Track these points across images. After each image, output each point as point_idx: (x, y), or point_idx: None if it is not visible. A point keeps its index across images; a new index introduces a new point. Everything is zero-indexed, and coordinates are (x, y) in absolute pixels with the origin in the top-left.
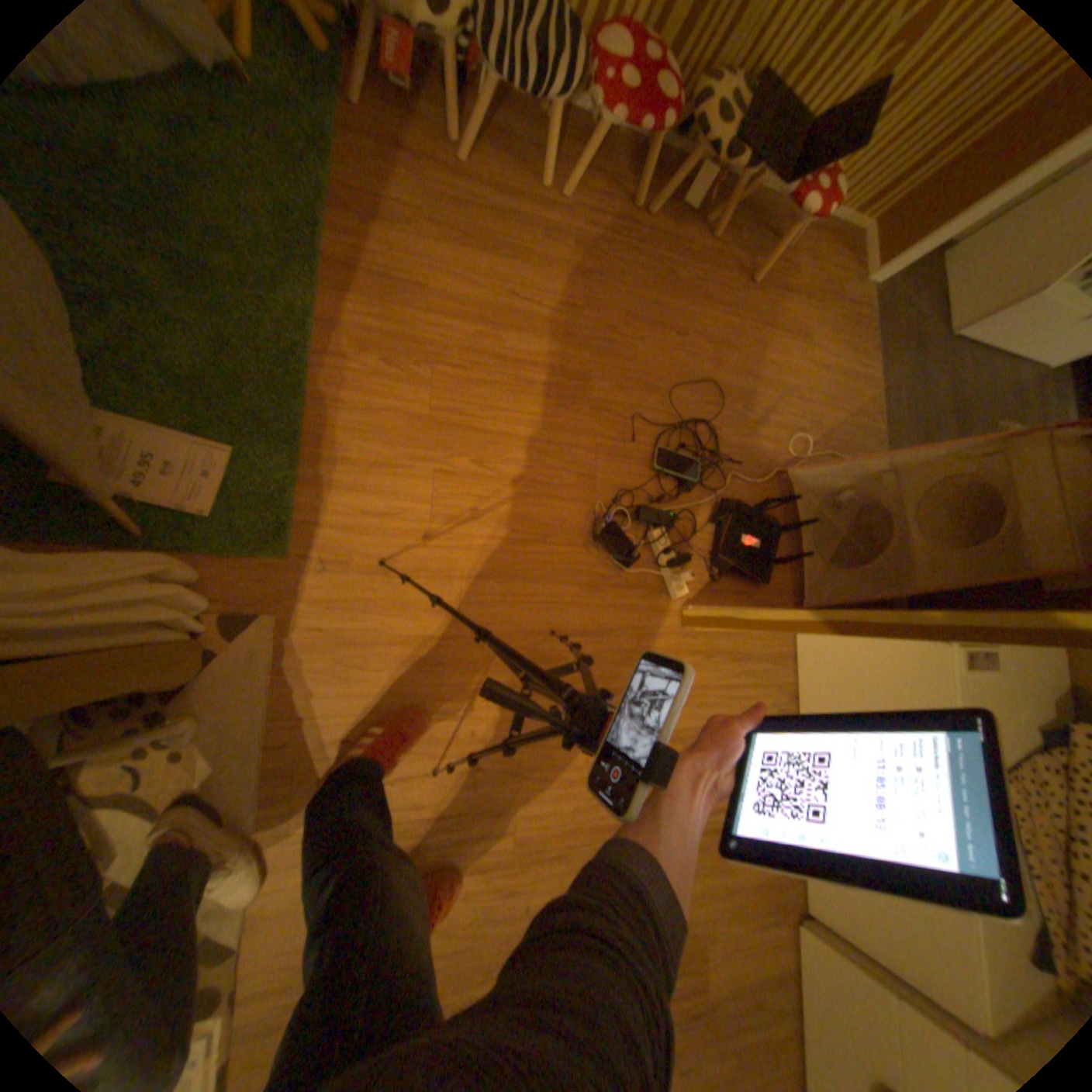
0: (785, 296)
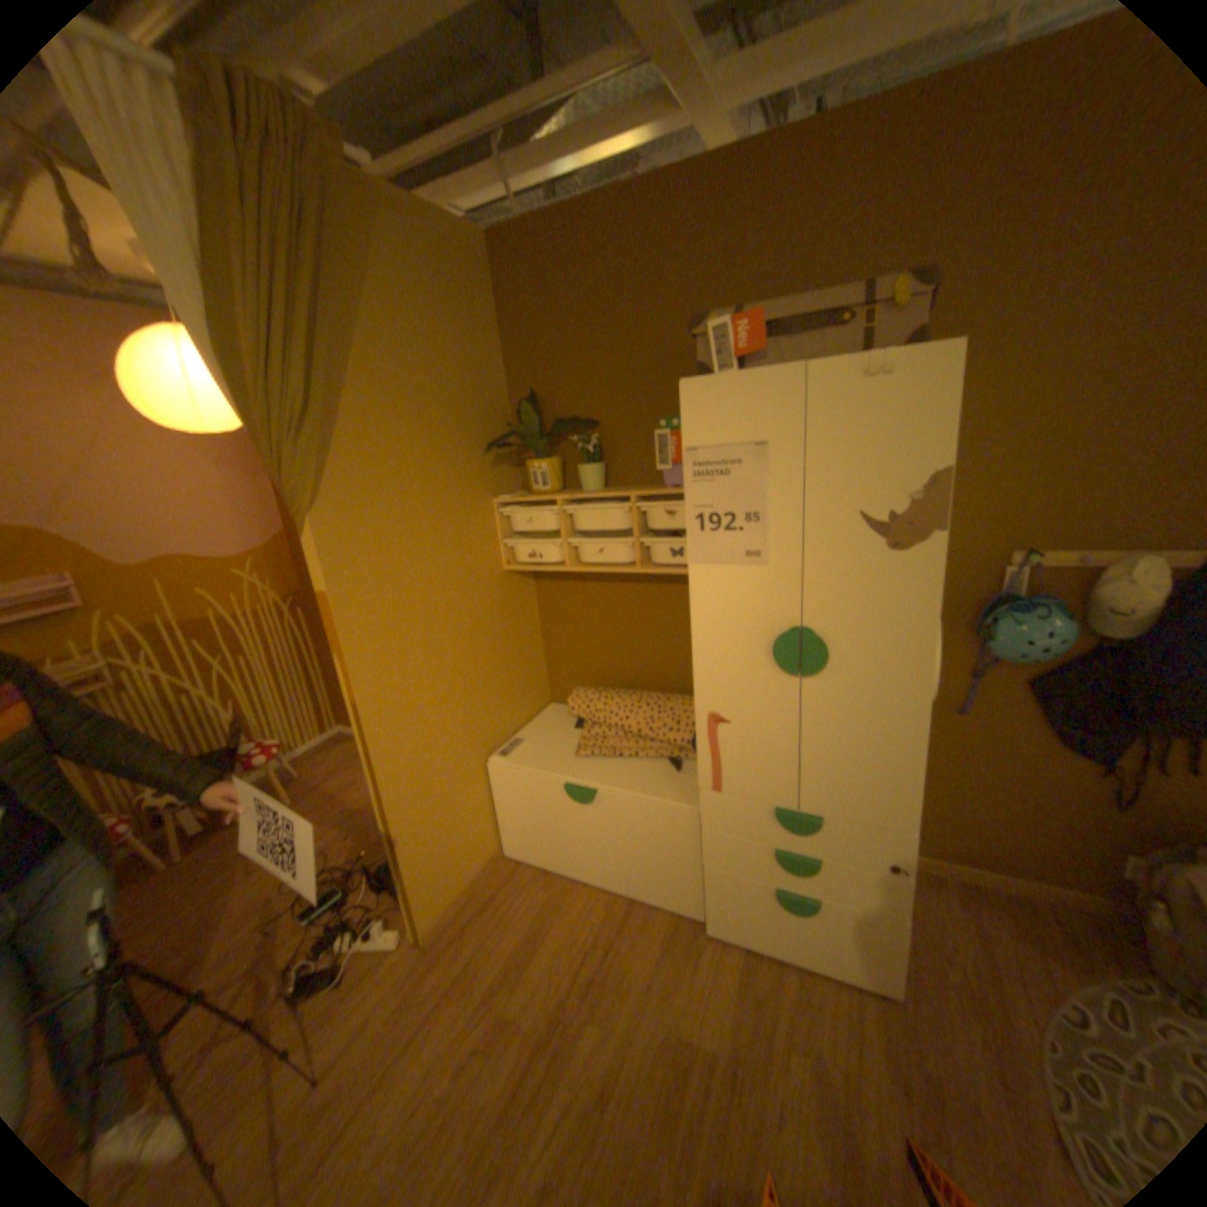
0: (317, 791)
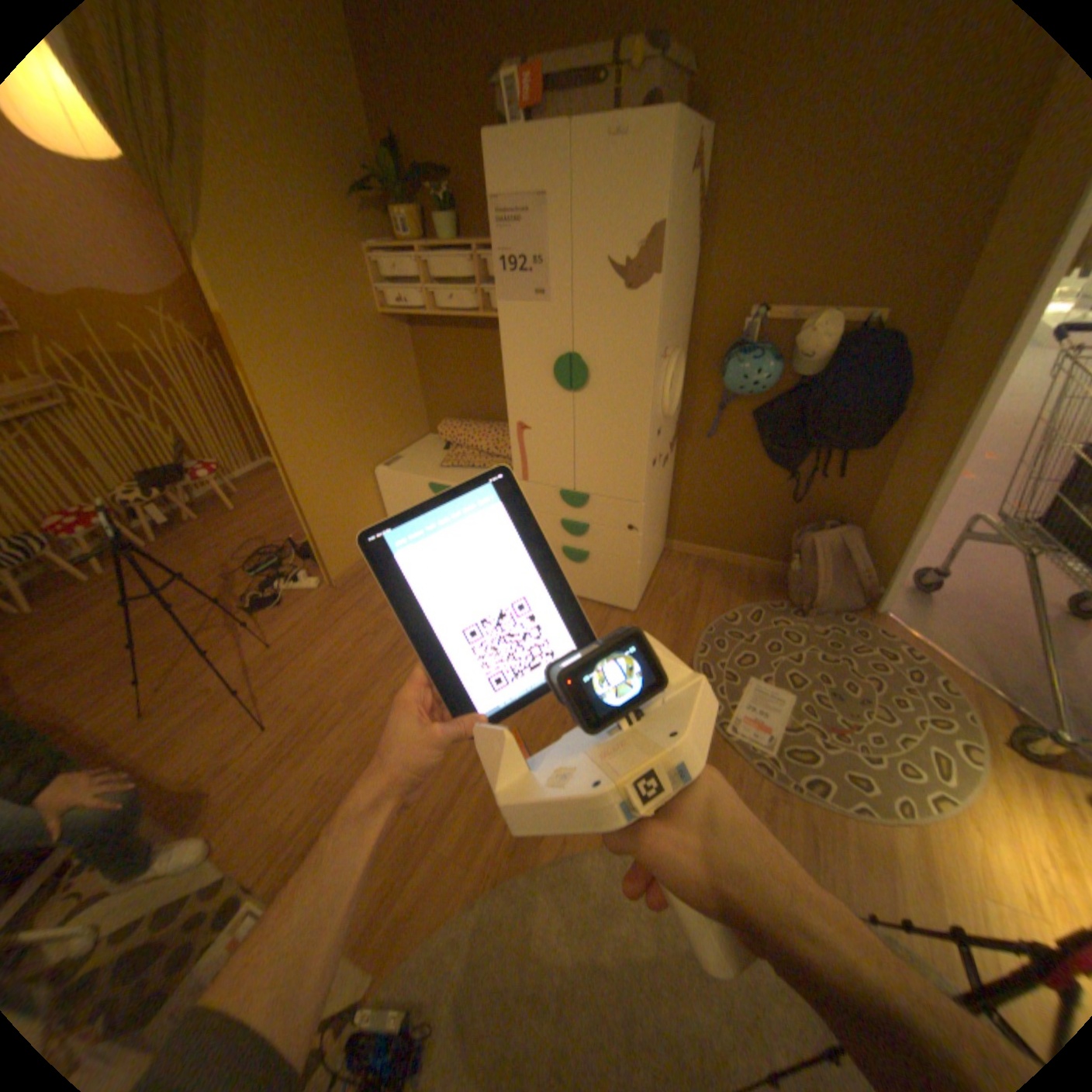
0: (253, 501)
